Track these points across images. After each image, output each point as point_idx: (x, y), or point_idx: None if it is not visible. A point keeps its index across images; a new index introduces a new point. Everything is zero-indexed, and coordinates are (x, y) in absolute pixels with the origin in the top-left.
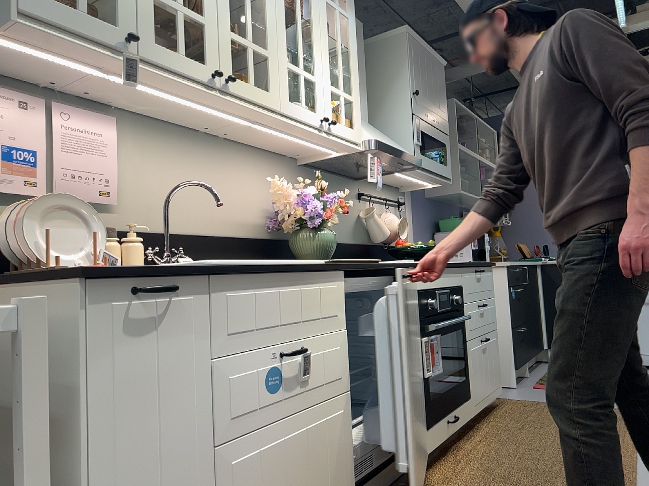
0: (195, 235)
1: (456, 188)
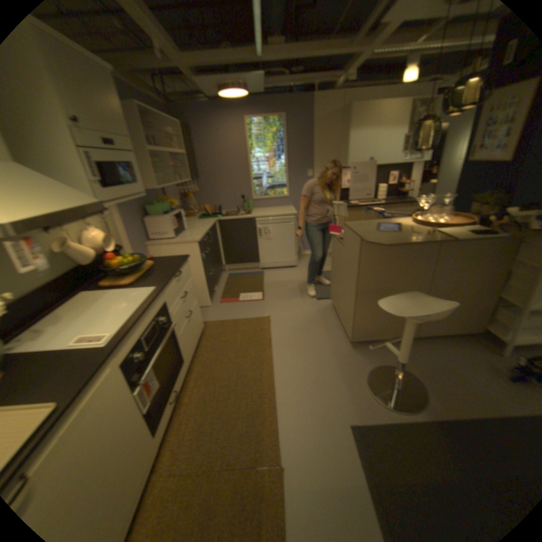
0: None
1: (154, 182)
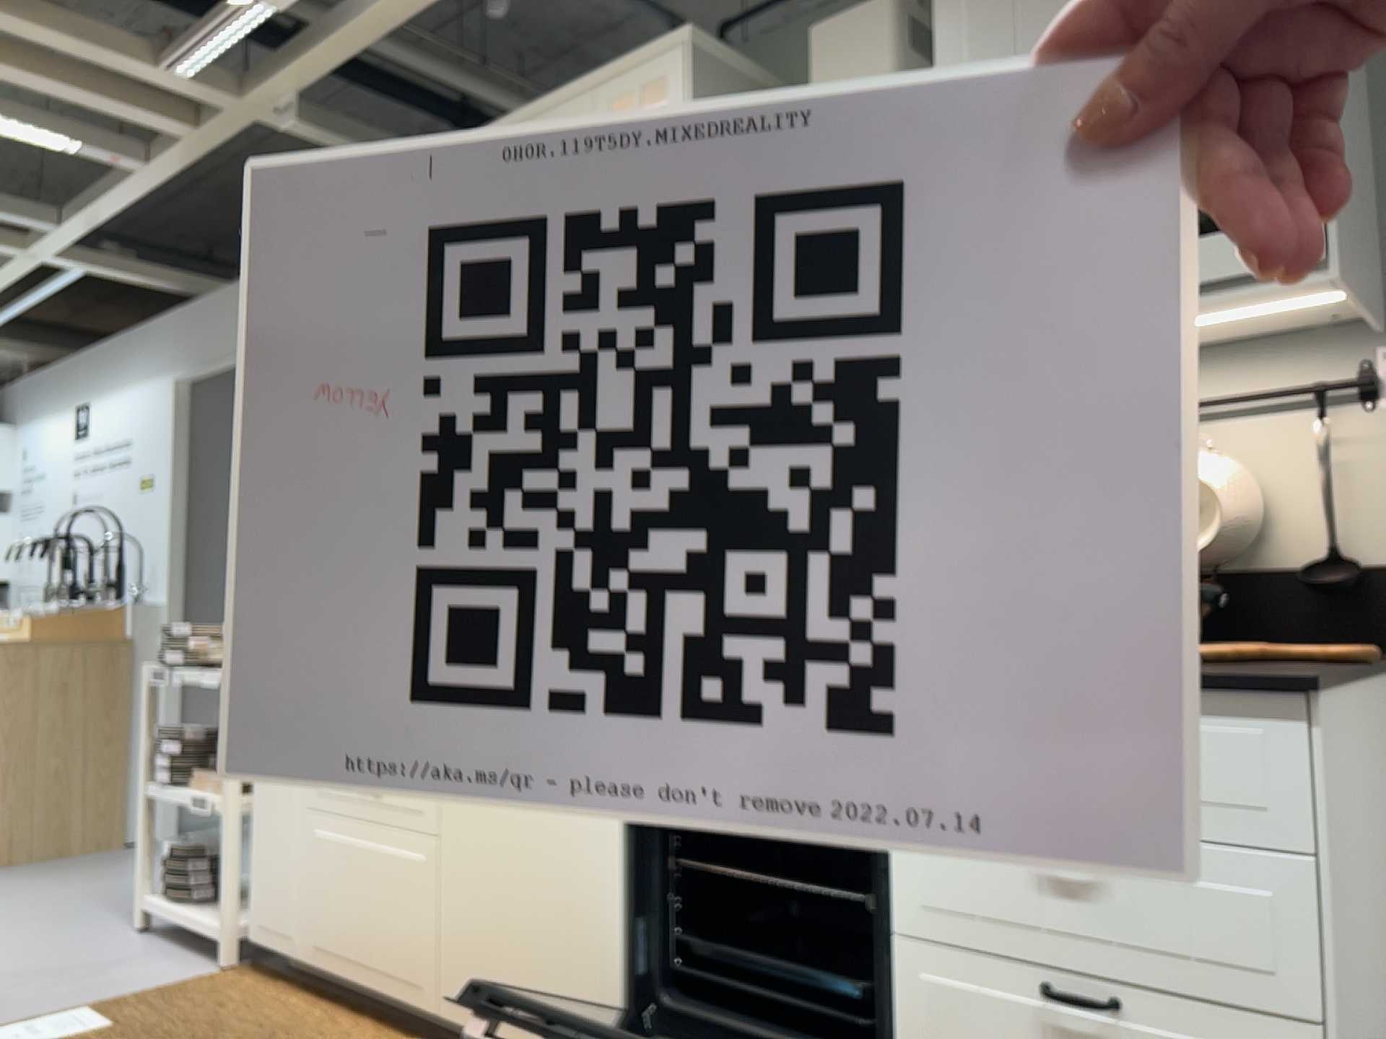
0: None
1: None
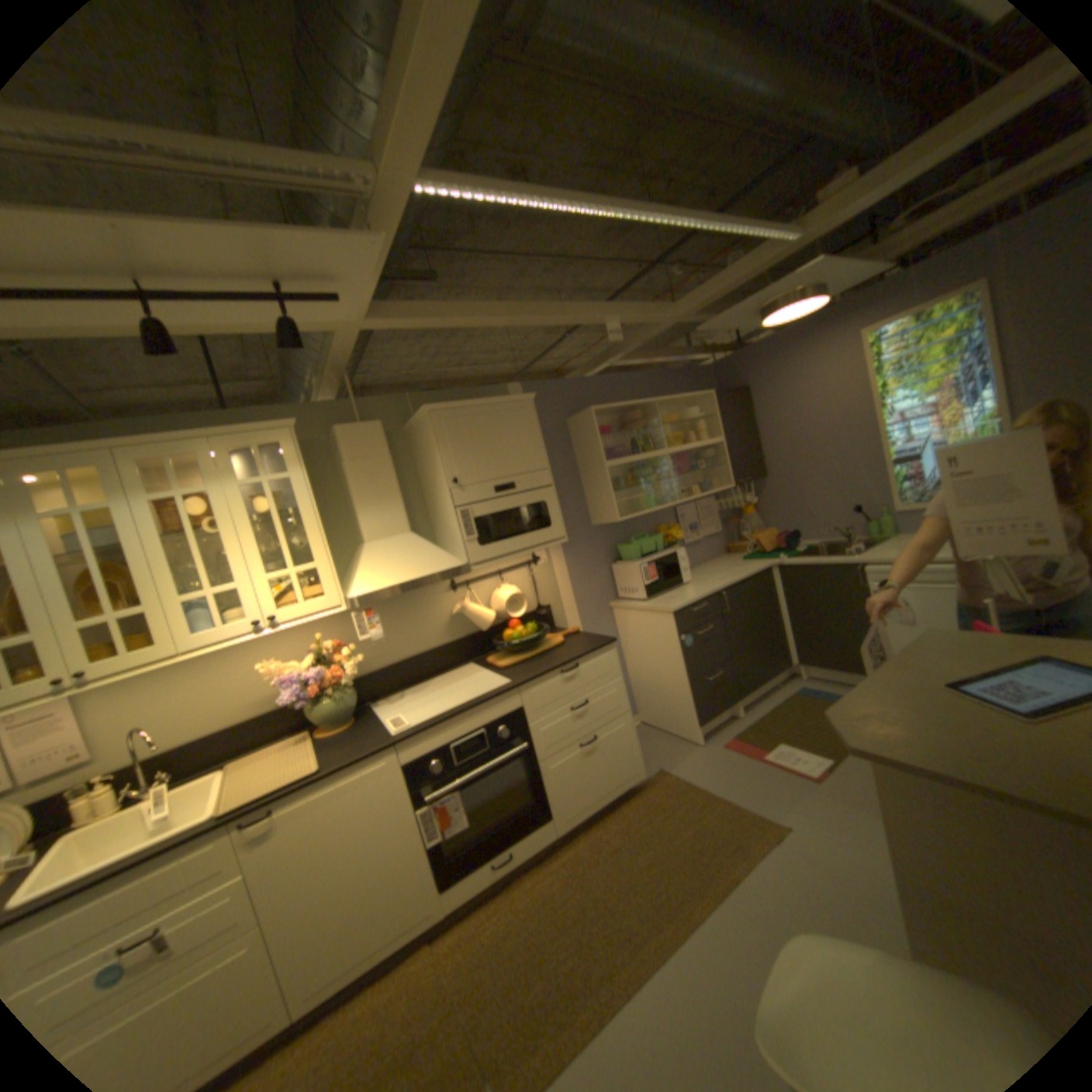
0: (198, 740)
1: (621, 511)
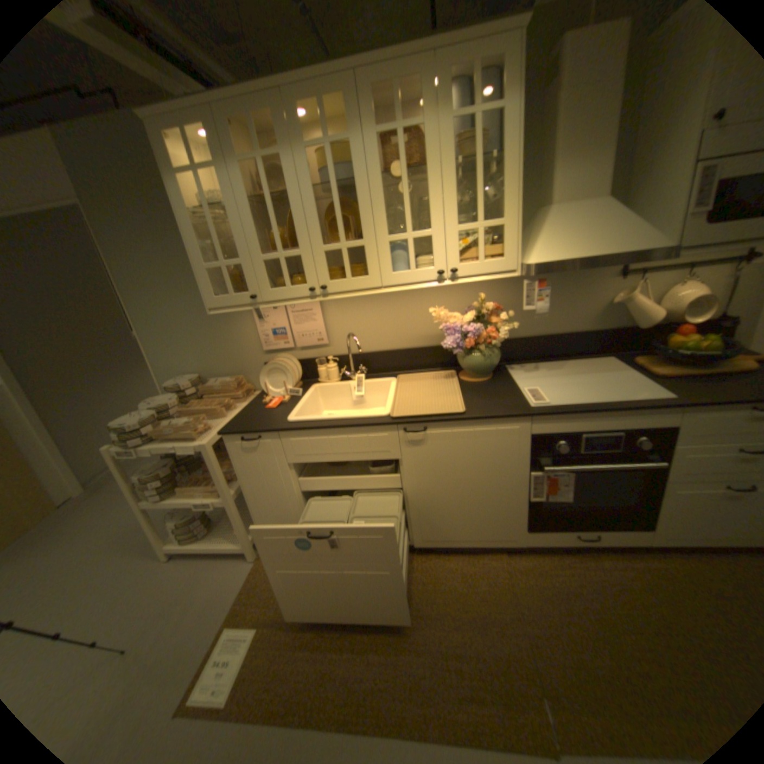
0: (385, 352)
1: None
